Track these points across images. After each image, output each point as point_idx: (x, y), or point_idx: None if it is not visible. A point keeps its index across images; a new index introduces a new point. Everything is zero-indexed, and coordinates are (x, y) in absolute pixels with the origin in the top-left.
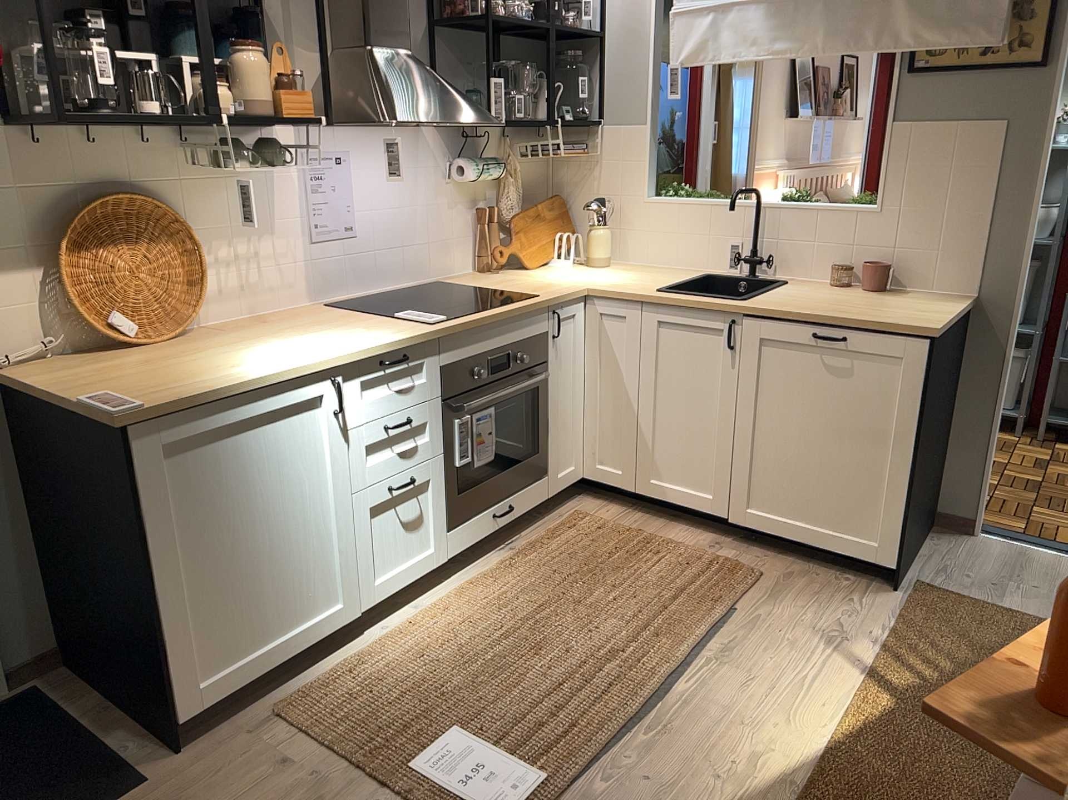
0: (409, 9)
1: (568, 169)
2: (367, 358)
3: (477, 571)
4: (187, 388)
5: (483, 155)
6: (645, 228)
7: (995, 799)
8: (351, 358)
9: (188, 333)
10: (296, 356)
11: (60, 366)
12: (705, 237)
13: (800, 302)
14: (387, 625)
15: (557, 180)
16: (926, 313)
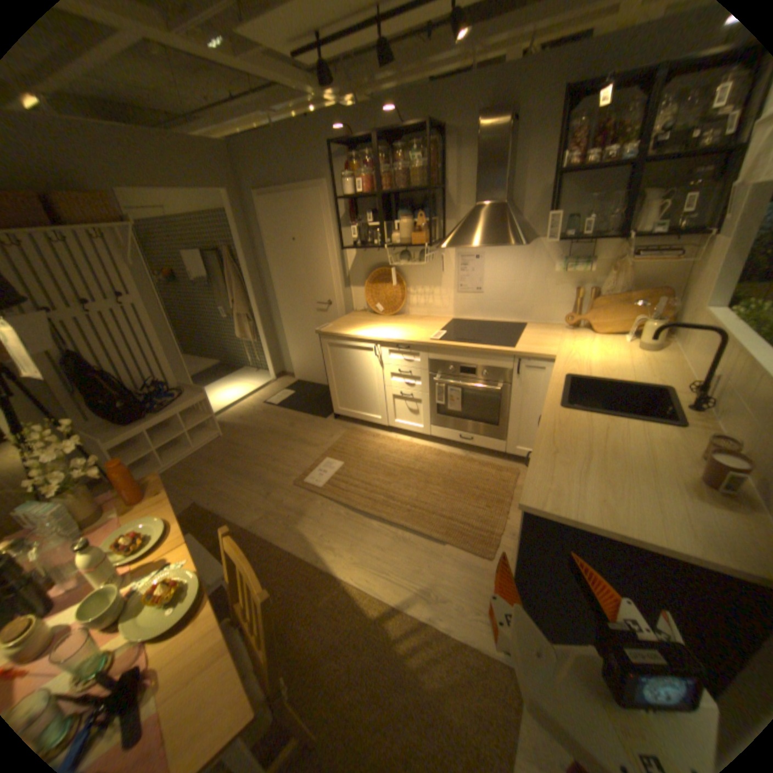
0: (540, 168)
1: (695, 267)
2: (389, 343)
3: (443, 449)
4: (337, 331)
5: (596, 254)
6: (697, 333)
7: (299, 651)
8: (381, 340)
9: (394, 315)
10: (373, 333)
11: (359, 315)
12: (711, 359)
13: (580, 433)
14: (397, 436)
15: (691, 274)
16: (596, 509)
